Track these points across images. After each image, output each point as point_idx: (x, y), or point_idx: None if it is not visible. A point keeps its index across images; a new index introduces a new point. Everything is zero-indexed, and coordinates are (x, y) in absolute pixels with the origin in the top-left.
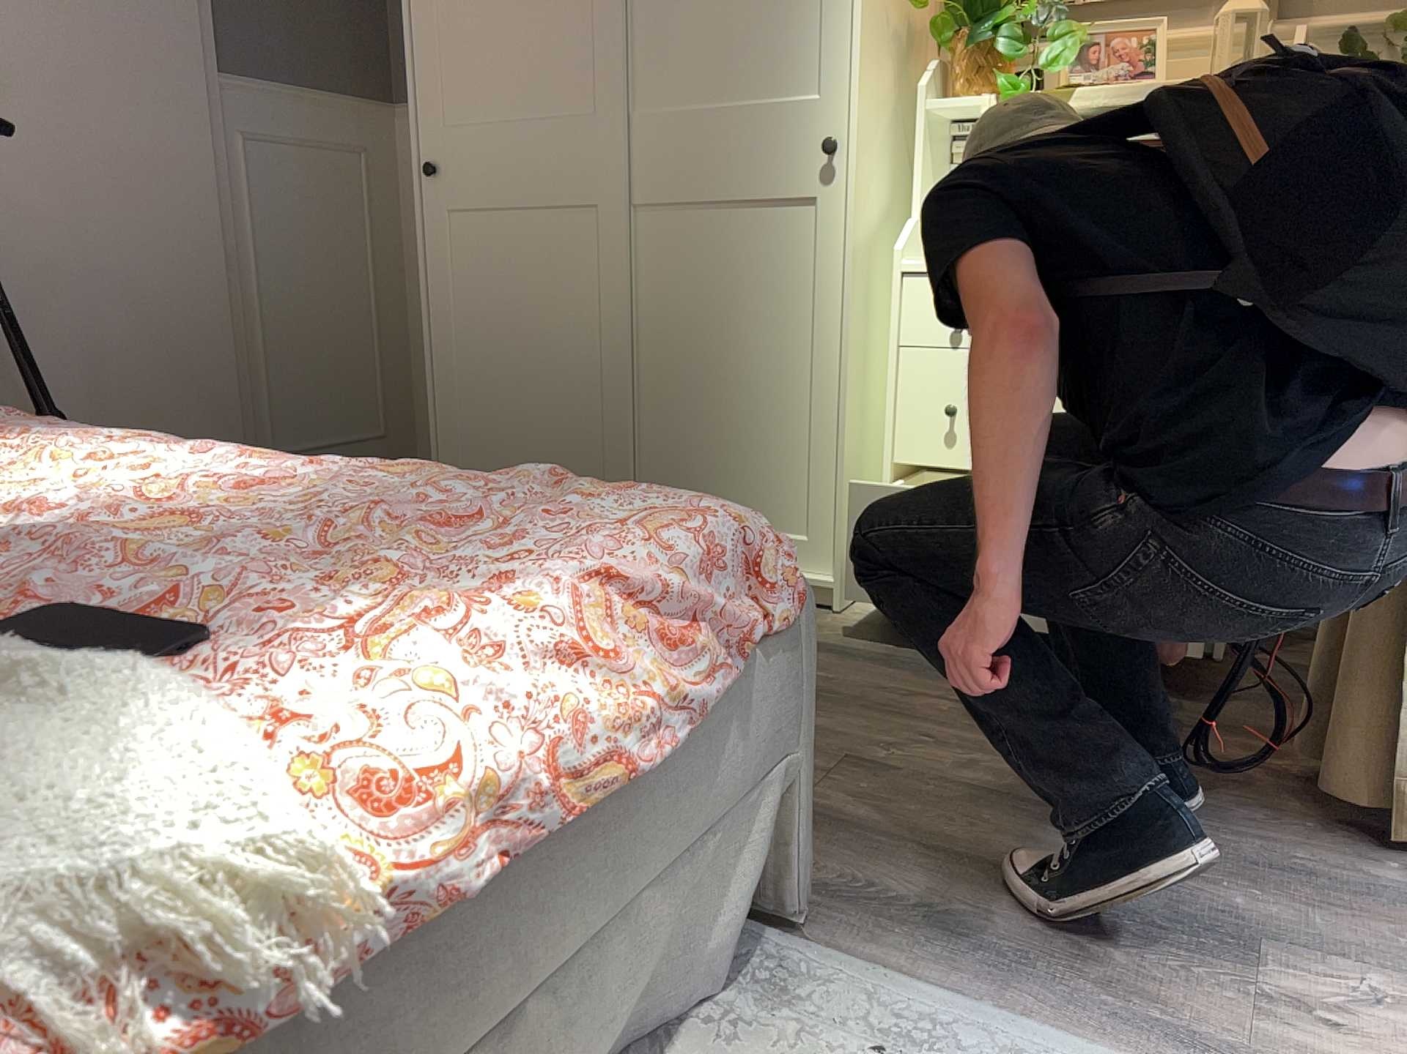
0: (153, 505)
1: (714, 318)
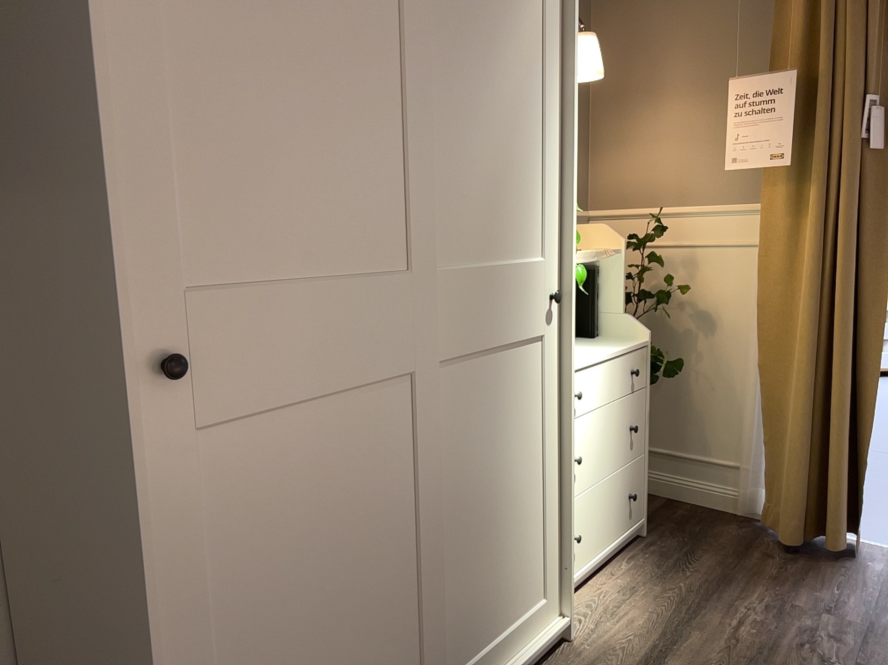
0: None
1: (489, 453)
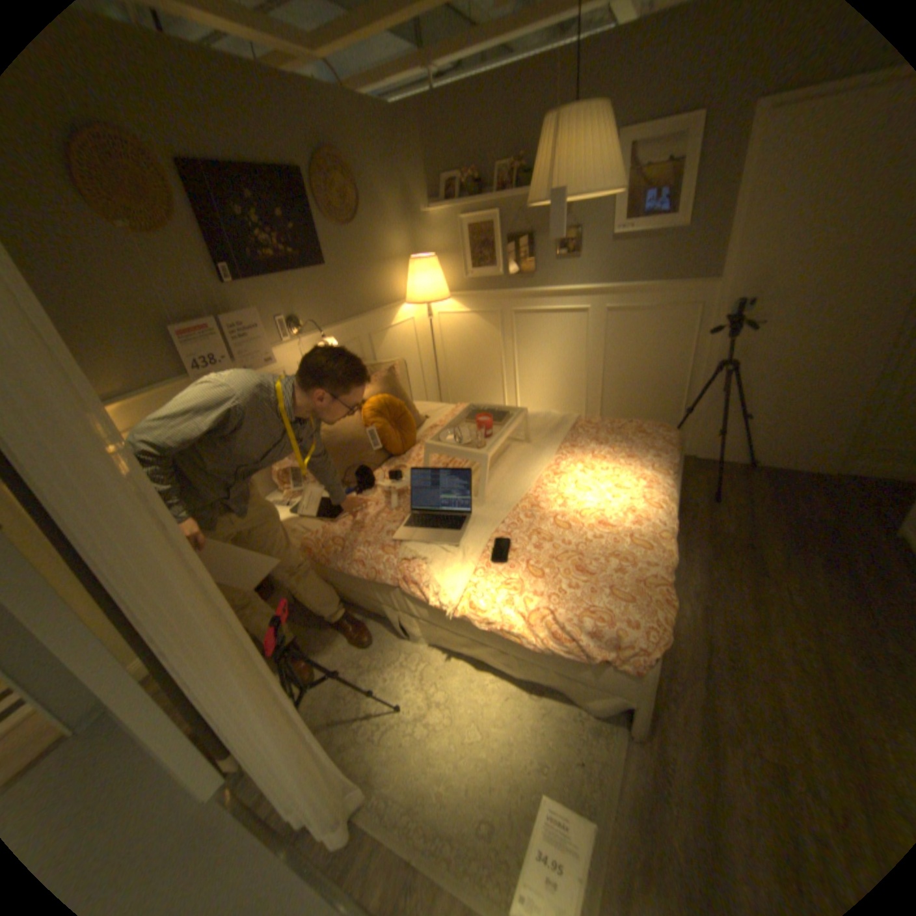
0: (578, 517)
1: None
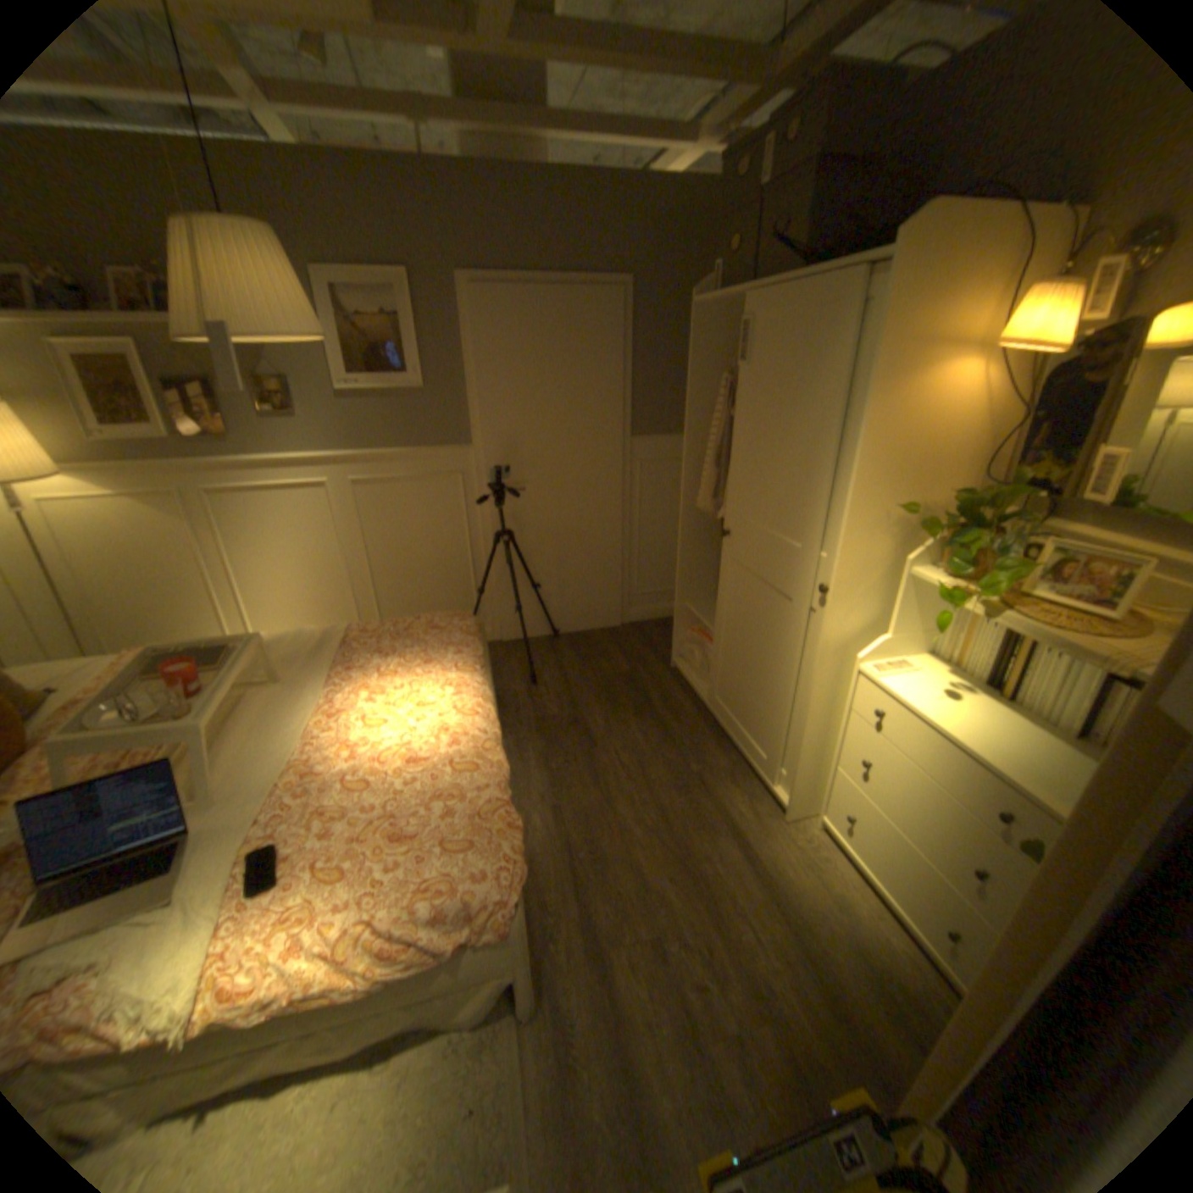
0: (377, 765)
1: (769, 640)
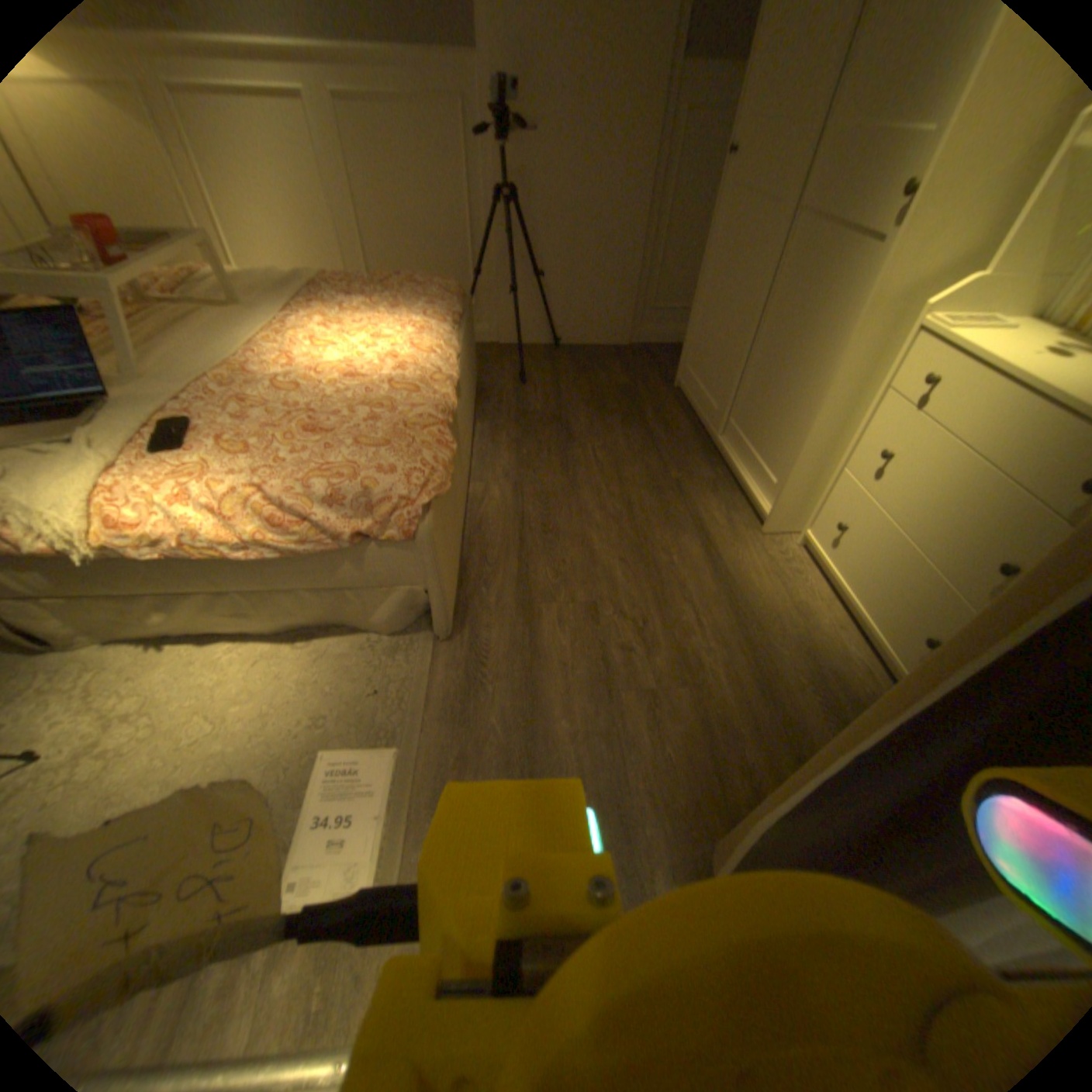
0: (311, 371)
1: (802, 312)
